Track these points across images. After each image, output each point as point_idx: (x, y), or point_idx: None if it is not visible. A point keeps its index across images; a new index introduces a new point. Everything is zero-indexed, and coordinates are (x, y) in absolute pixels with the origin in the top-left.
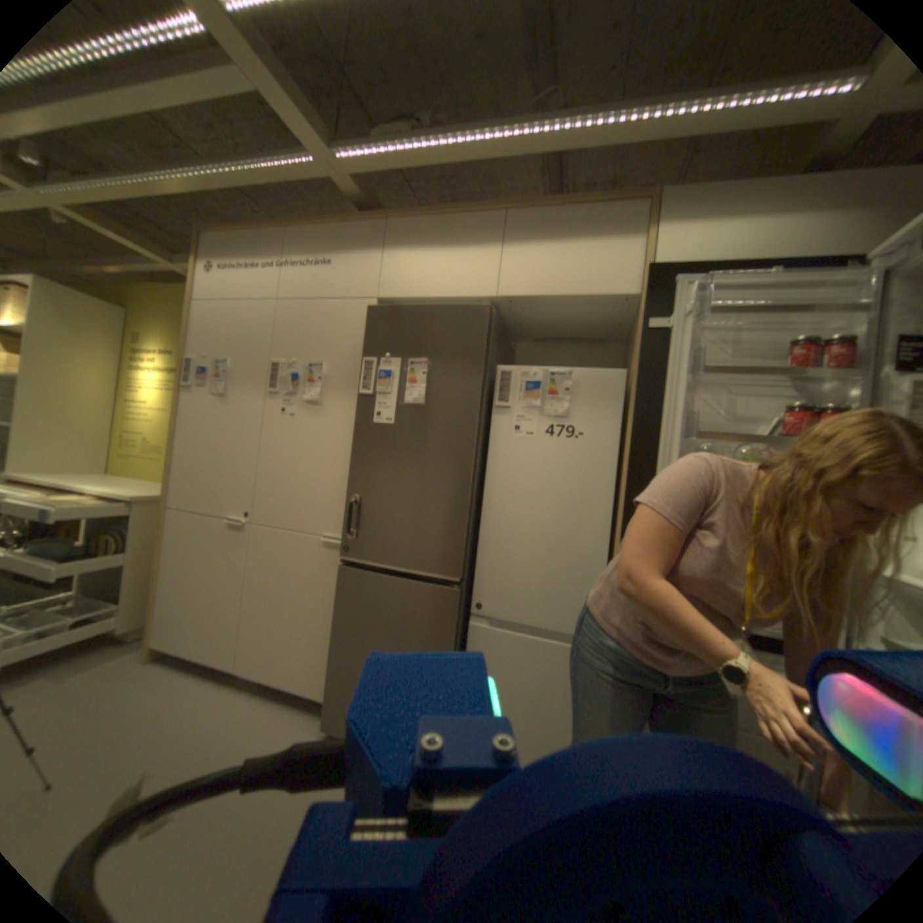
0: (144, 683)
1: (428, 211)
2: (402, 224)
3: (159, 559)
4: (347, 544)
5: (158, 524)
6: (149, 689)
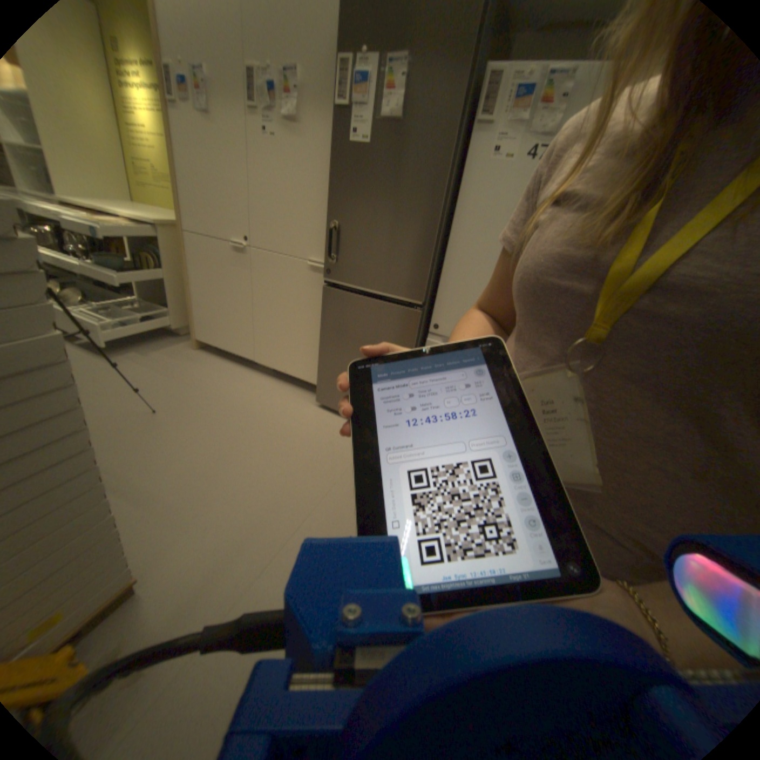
0: (196, 361)
1: None
2: None
3: (186, 274)
4: (328, 268)
5: (179, 244)
6: (200, 365)
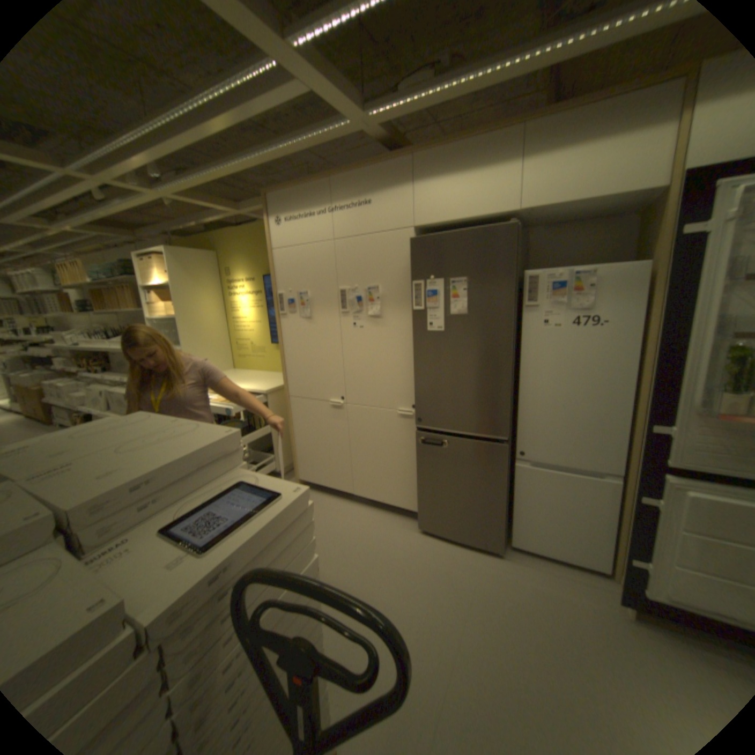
0: None
1: (449, 140)
2: (427, 156)
3: (291, 428)
4: (419, 417)
5: (286, 407)
6: None
